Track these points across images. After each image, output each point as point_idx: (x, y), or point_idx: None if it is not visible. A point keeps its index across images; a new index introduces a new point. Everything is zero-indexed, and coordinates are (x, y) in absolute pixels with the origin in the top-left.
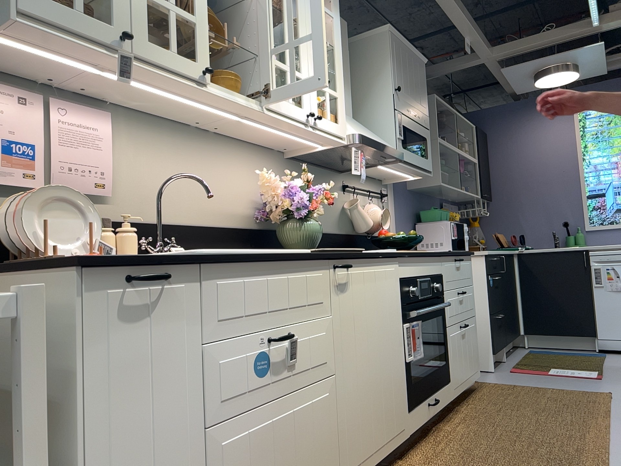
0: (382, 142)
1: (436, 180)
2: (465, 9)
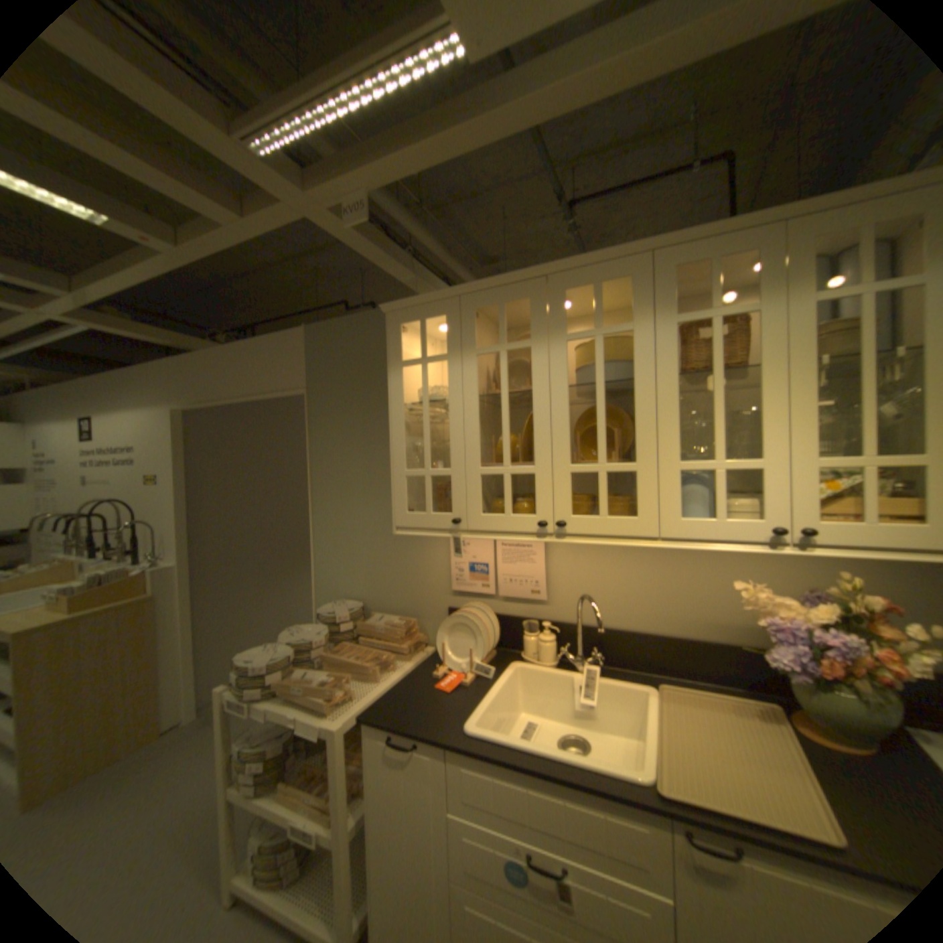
0: None
1: None
2: None
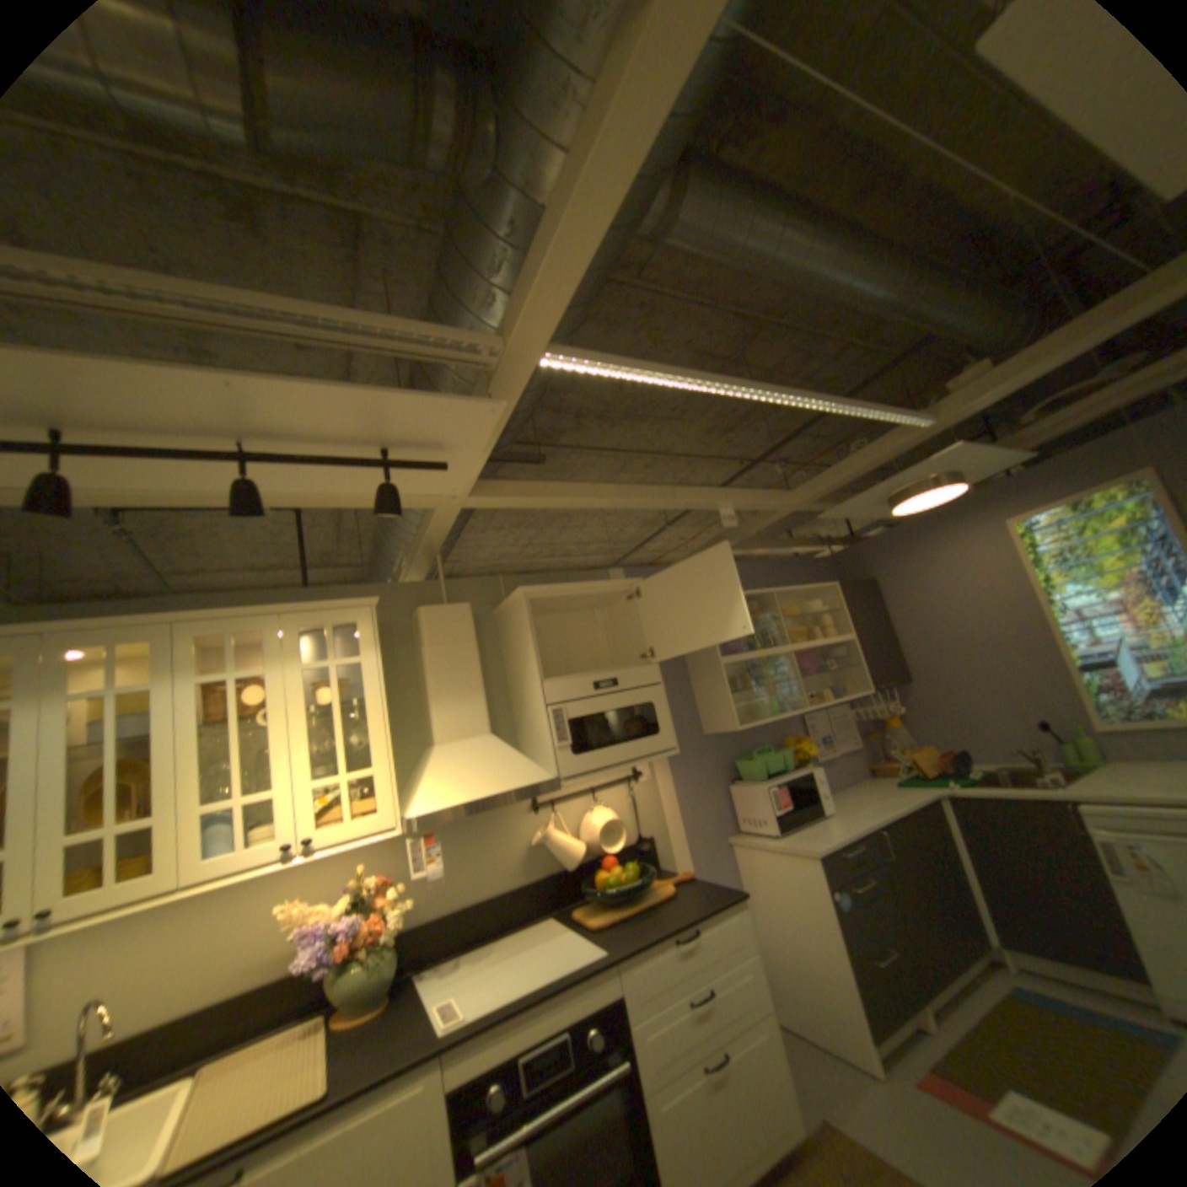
0: (499, 784)
1: (731, 724)
2: (679, 488)
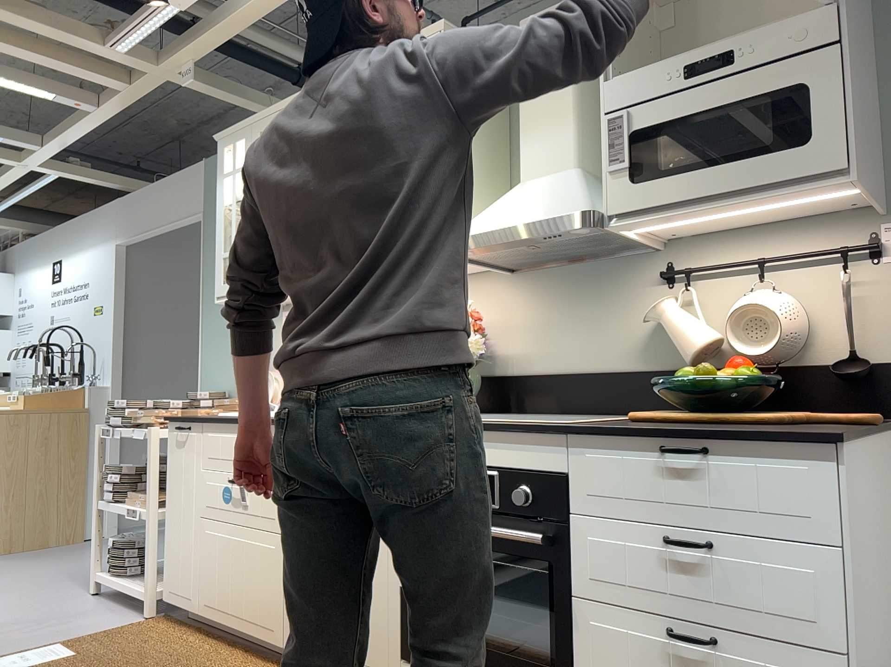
0: (527, 216)
1: None
2: None
